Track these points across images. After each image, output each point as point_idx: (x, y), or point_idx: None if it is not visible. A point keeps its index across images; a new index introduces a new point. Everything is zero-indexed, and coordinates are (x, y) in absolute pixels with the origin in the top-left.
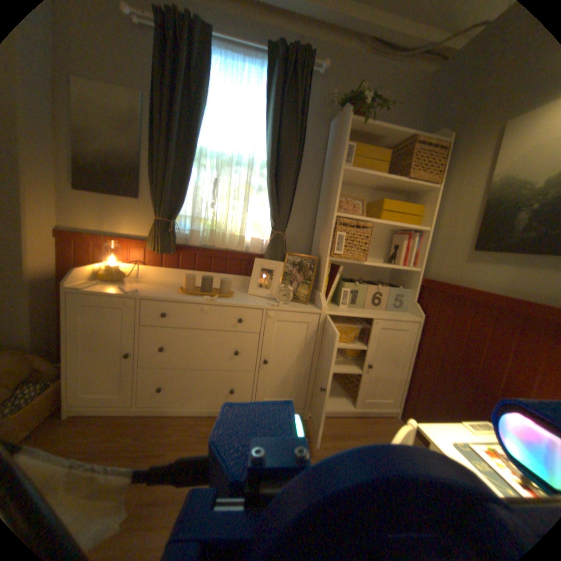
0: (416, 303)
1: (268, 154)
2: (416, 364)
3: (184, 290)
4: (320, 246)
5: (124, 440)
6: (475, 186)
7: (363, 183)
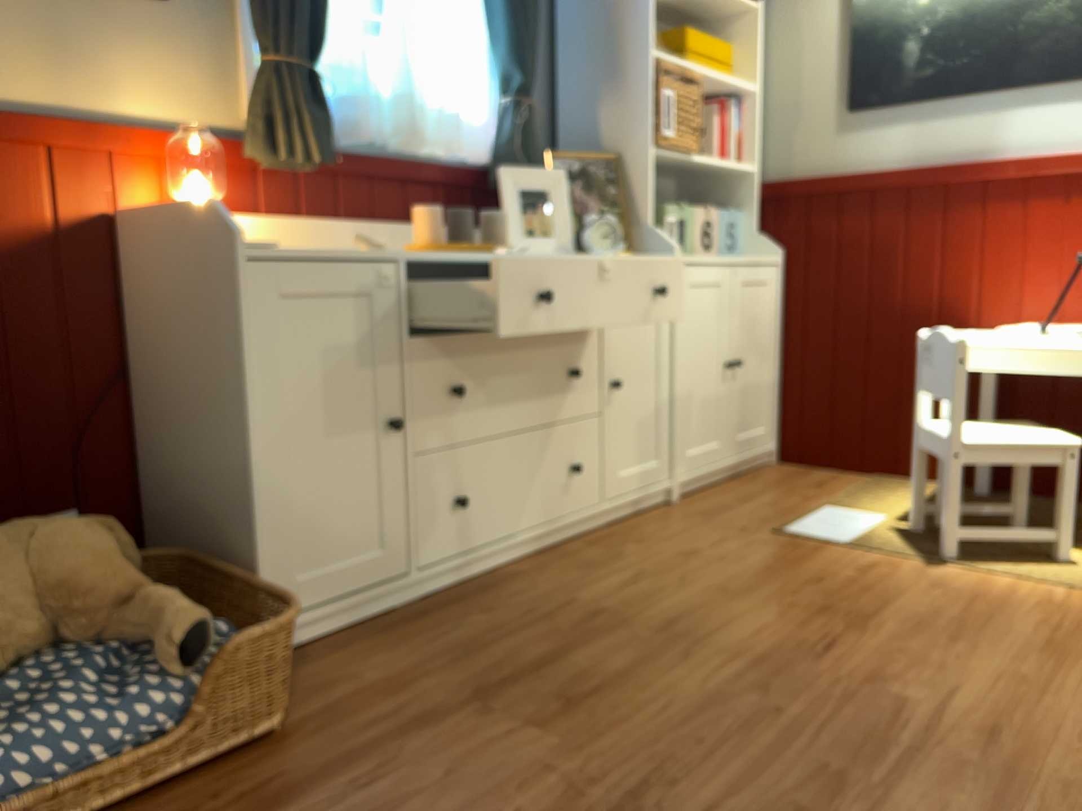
0: (757, 233)
1: None
2: (783, 344)
3: (433, 244)
4: (604, 131)
5: (464, 622)
6: (820, 4)
7: None
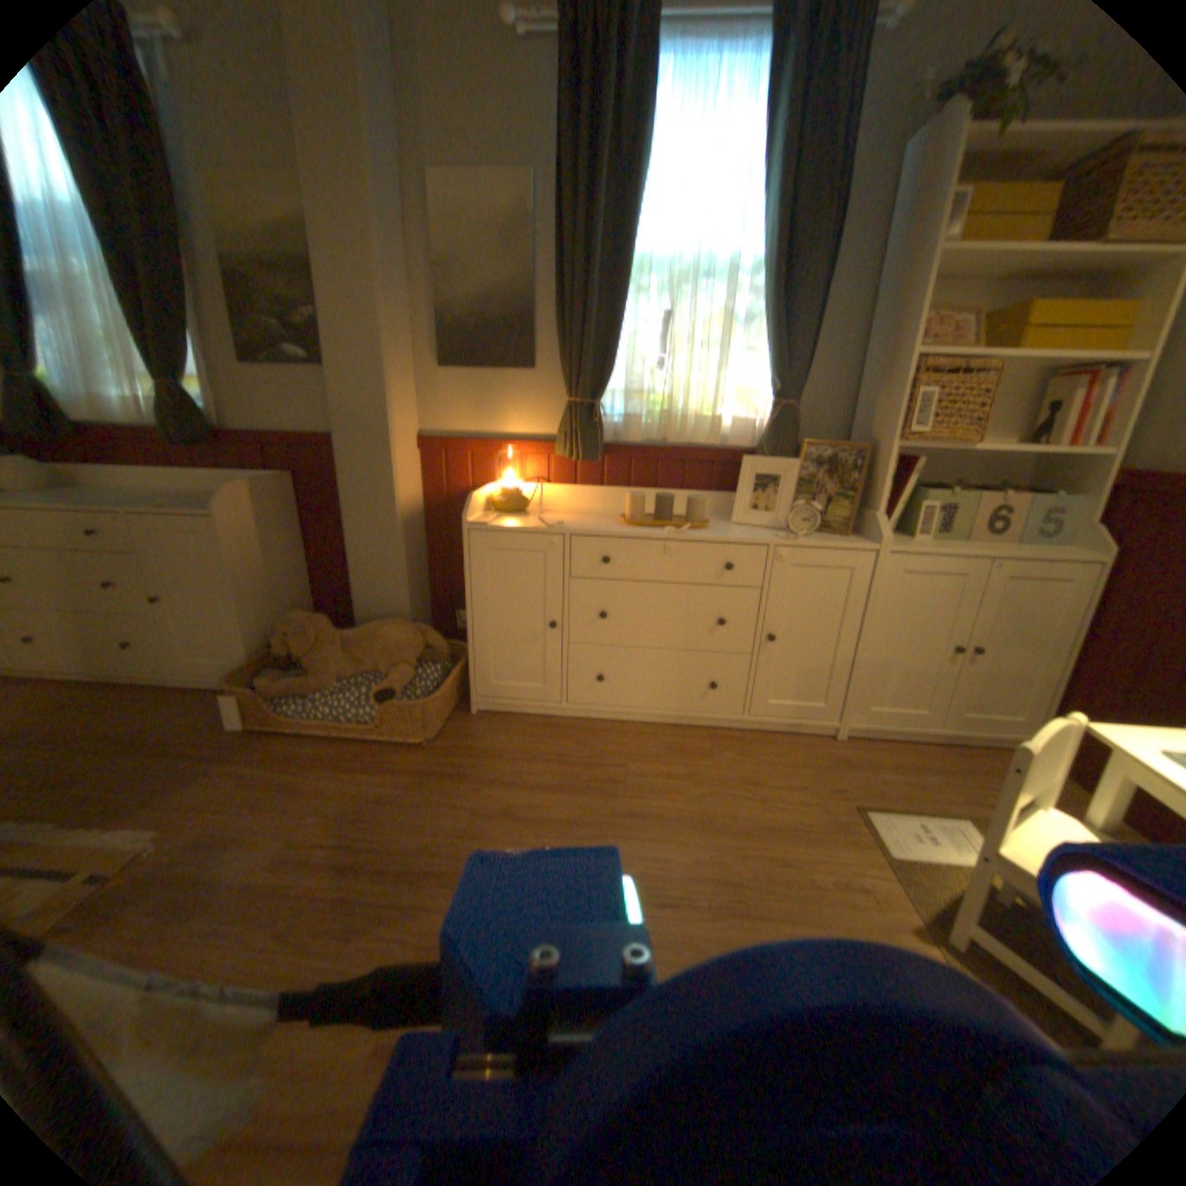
0: (1096, 524)
1: (769, 243)
2: (1086, 648)
3: (627, 519)
4: (875, 421)
5: (560, 743)
6: None
7: (979, 271)
